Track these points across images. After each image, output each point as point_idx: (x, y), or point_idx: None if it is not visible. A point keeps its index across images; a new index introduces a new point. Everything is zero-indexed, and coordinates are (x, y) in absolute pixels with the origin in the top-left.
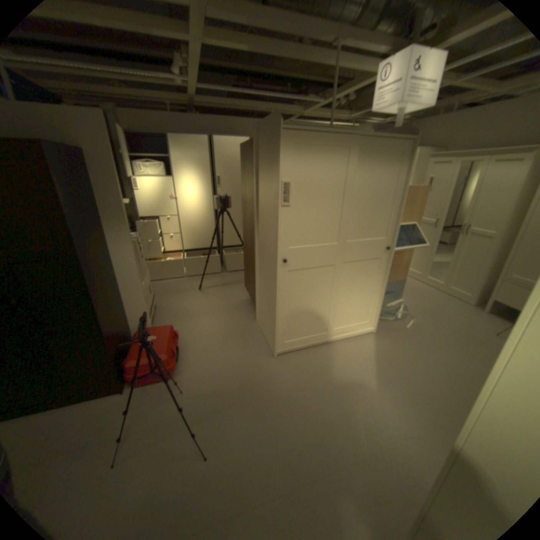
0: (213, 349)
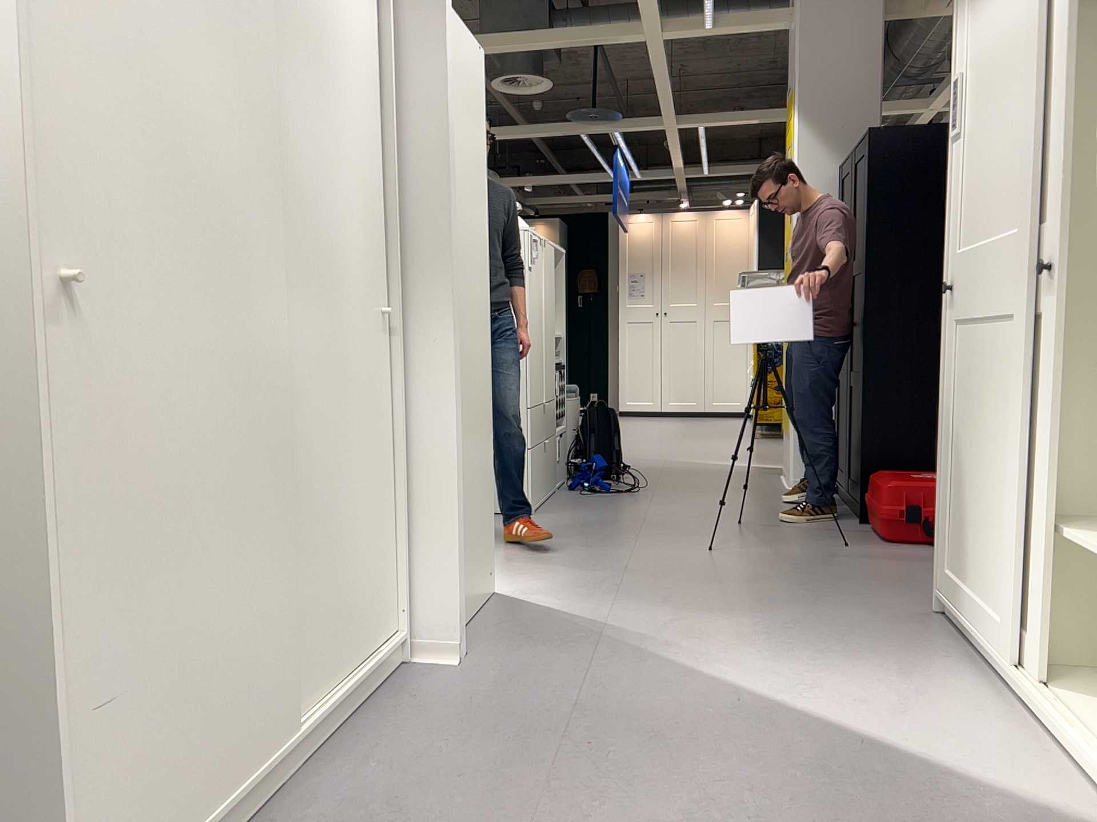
0: None
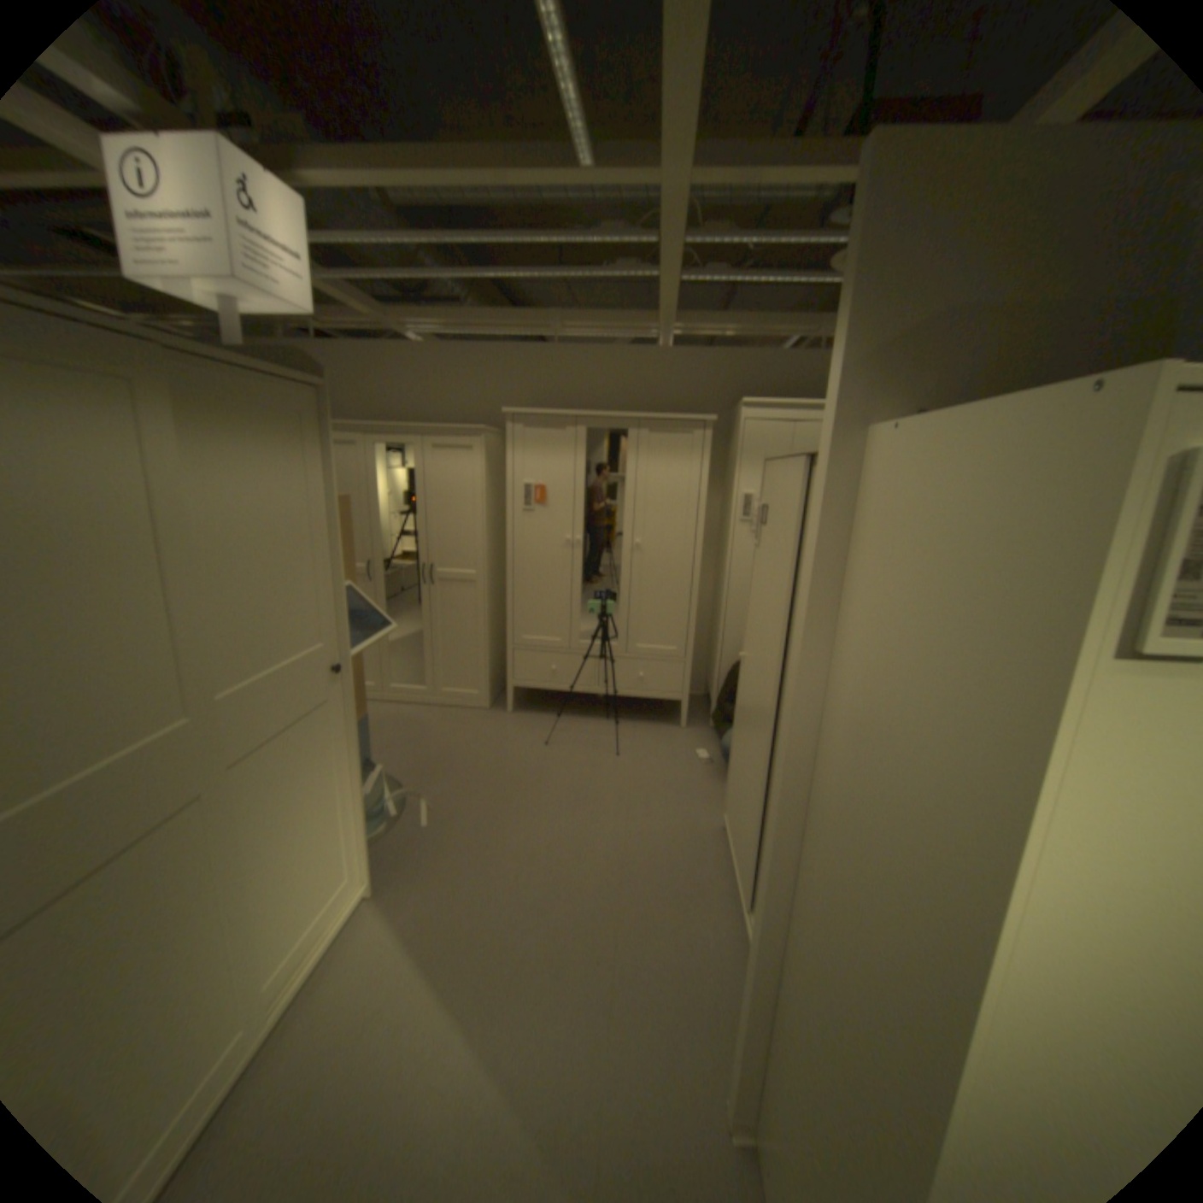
0: None
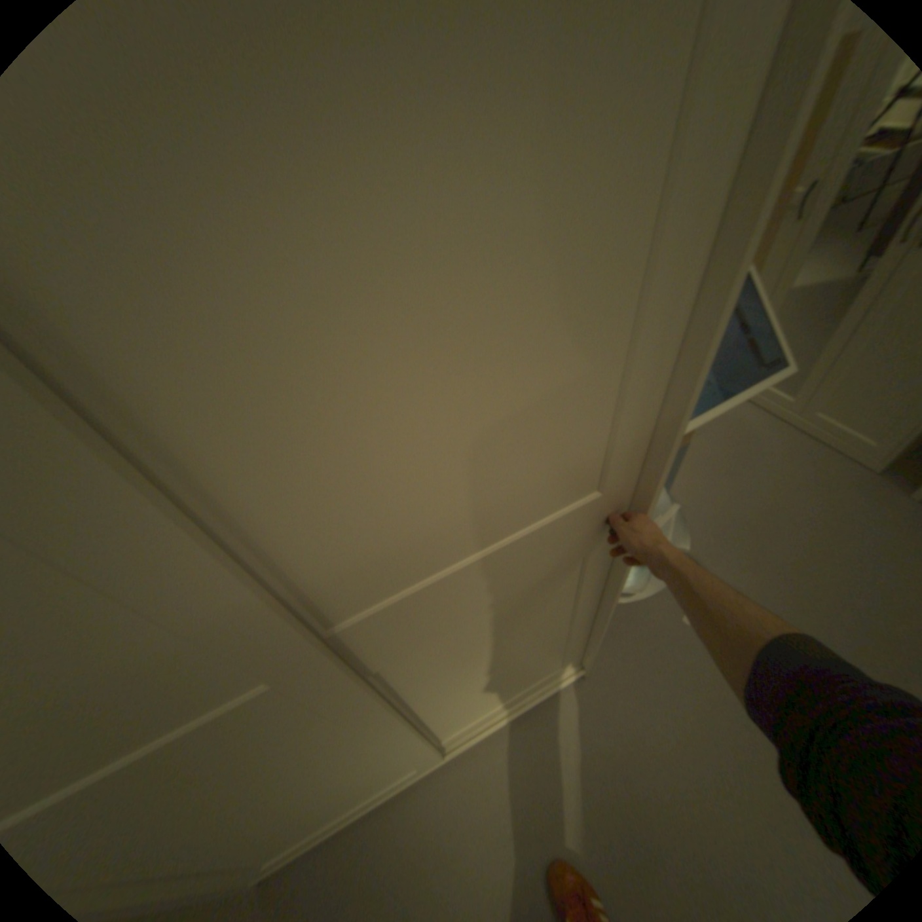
0: None
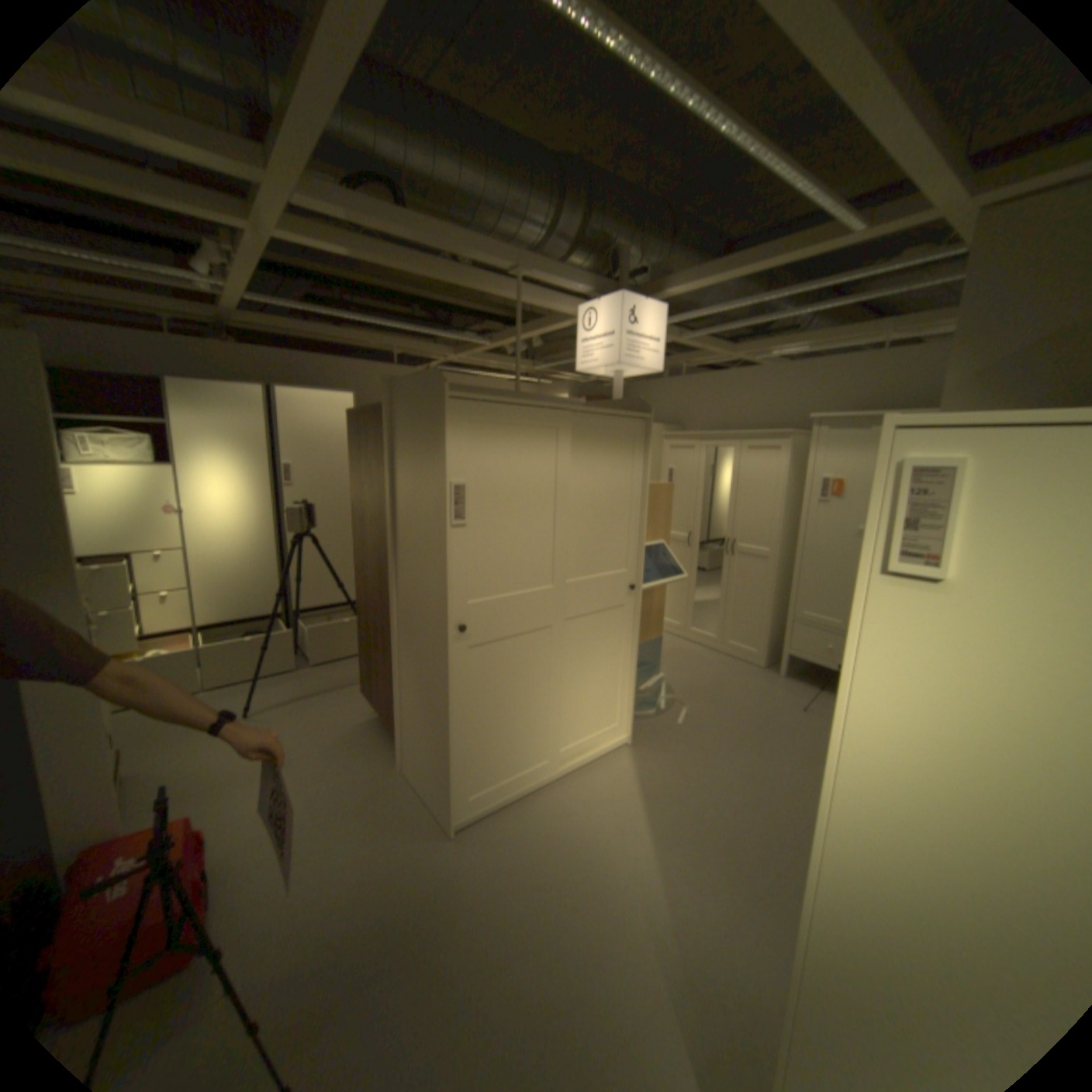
0: (301, 855)
